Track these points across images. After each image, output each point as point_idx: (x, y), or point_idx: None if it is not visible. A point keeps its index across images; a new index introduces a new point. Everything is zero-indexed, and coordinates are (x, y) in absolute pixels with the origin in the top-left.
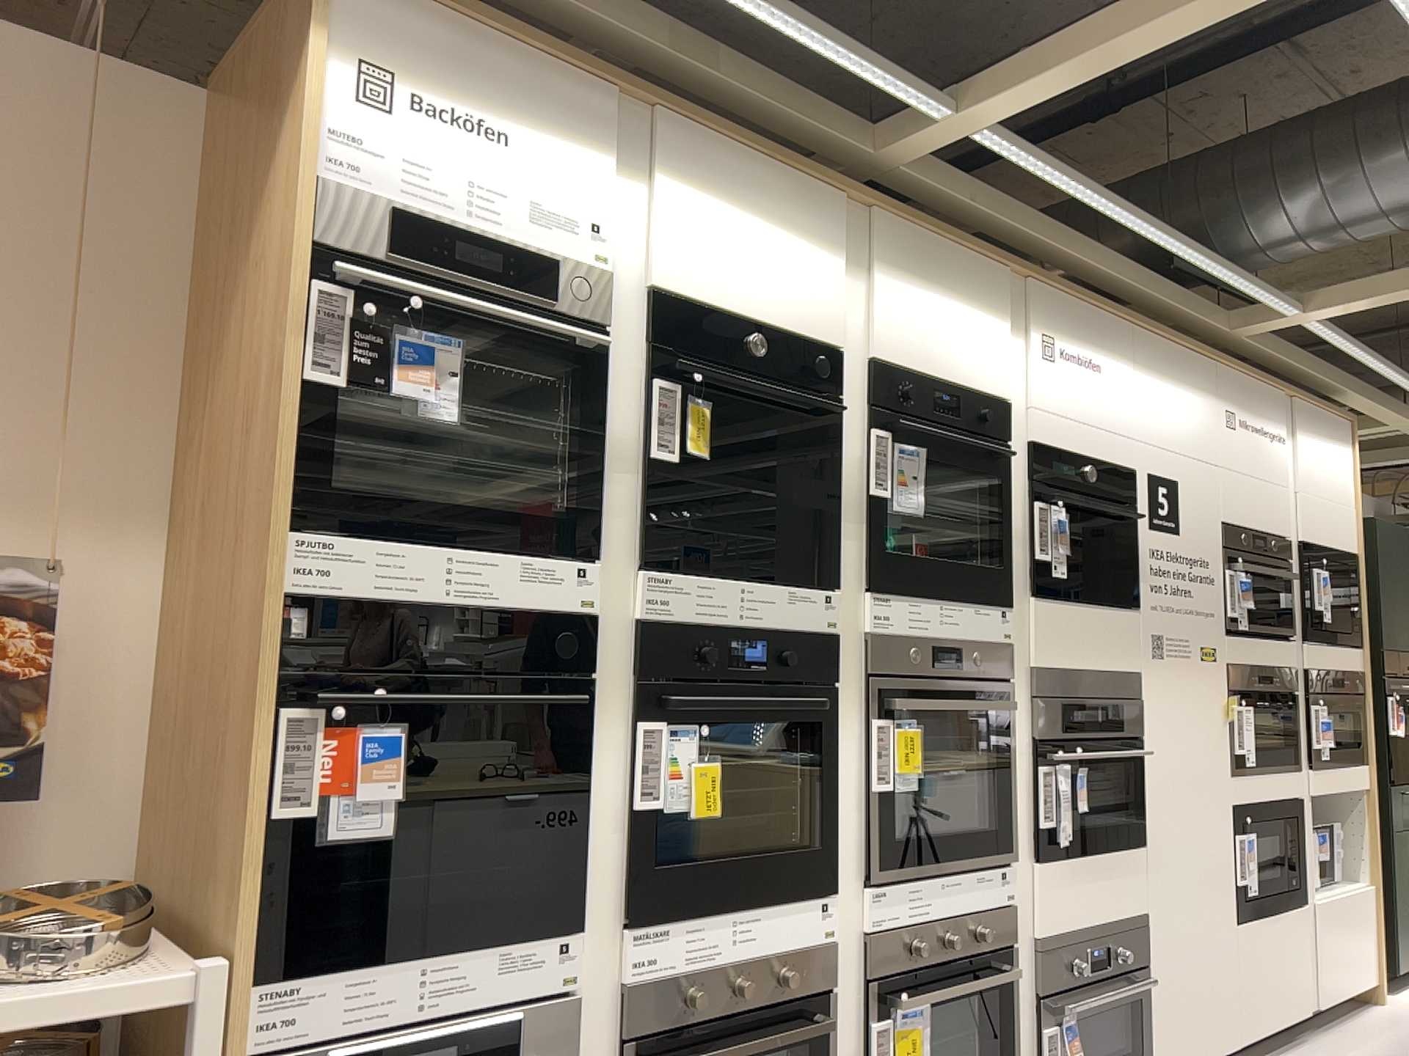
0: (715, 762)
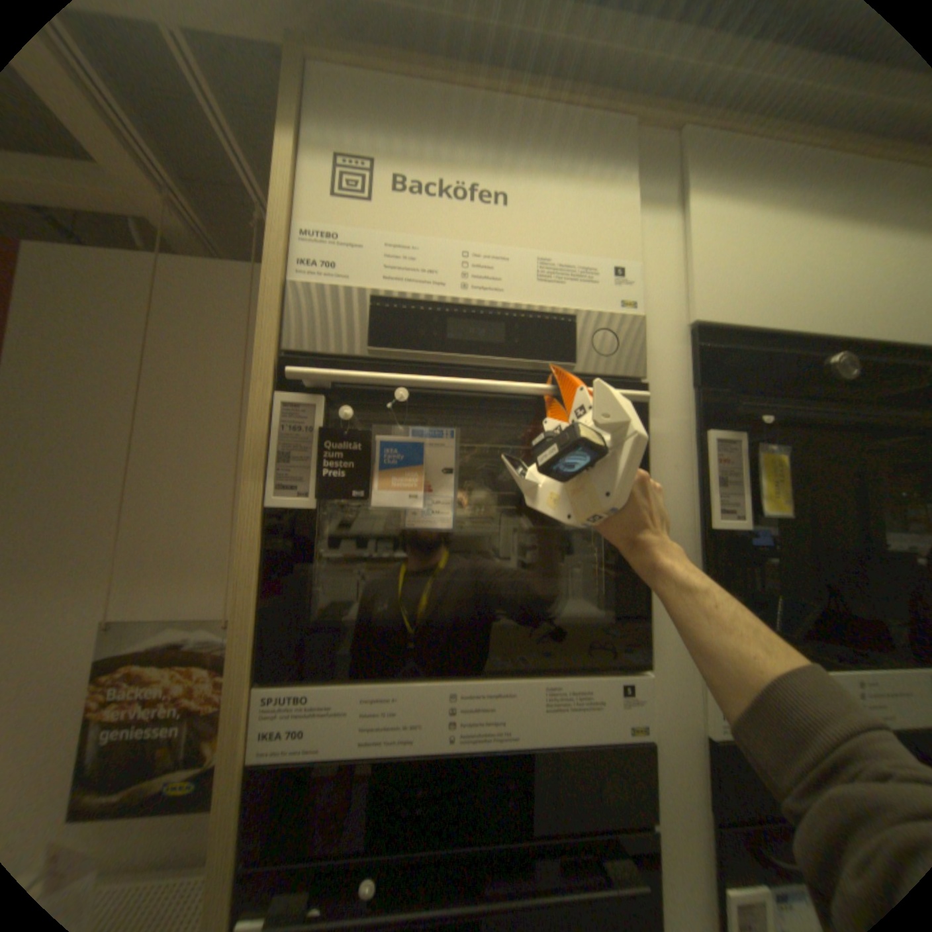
0: None
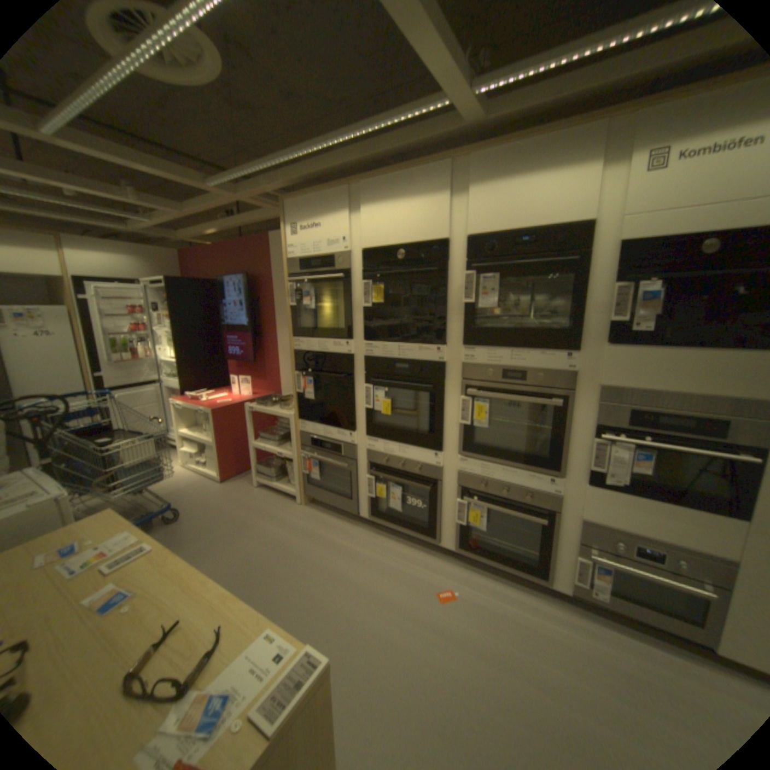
0: (388, 403)
